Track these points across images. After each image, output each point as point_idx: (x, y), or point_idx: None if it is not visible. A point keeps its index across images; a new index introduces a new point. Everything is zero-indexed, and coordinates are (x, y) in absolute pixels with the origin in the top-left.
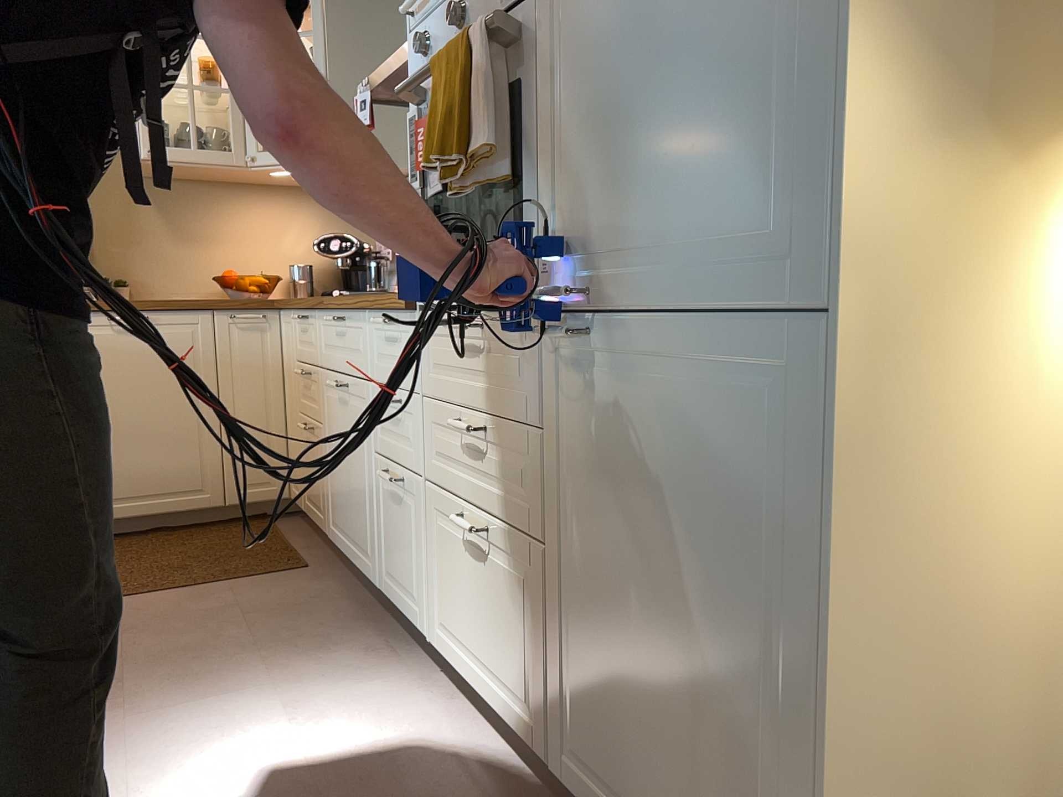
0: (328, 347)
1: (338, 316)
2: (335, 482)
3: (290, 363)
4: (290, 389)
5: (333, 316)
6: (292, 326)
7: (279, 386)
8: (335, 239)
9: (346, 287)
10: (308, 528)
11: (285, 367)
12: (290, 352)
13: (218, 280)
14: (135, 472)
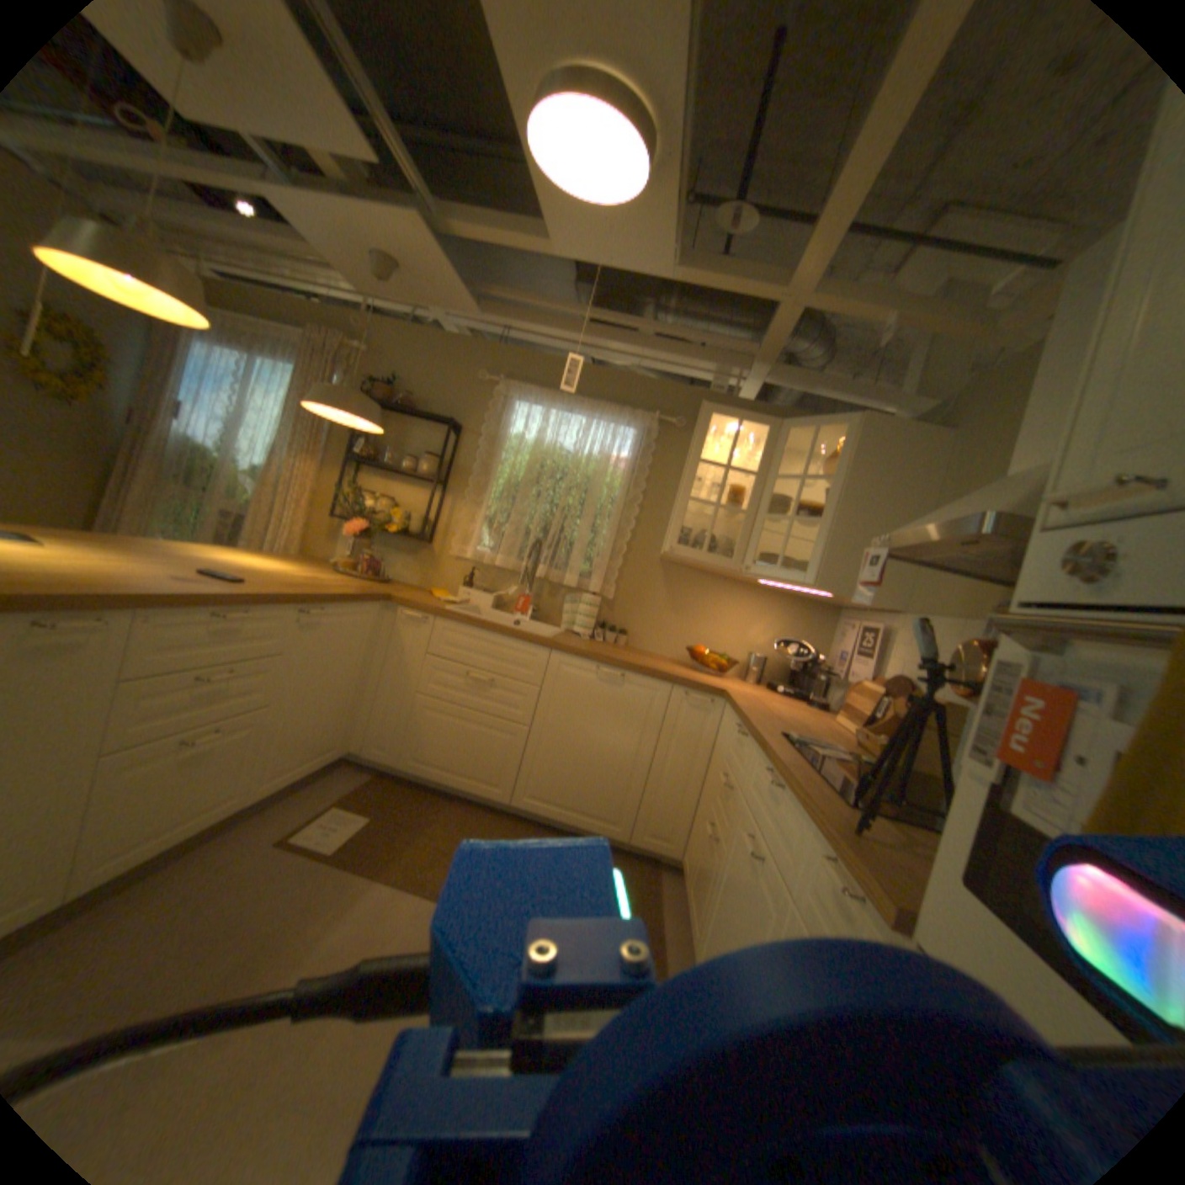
0: (756, 790)
1: (778, 777)
2: (718, 930)
3: (719, 755)
4: (712, 769)
5: (773, 771)
6: (731, 728)
7: (705, 765)
8: (794, 643)
9: (791, 687)
10: (686, 908)
11: (715, 749)
12: (723, 747)
13: (690, 649)
14: (574, 790)
